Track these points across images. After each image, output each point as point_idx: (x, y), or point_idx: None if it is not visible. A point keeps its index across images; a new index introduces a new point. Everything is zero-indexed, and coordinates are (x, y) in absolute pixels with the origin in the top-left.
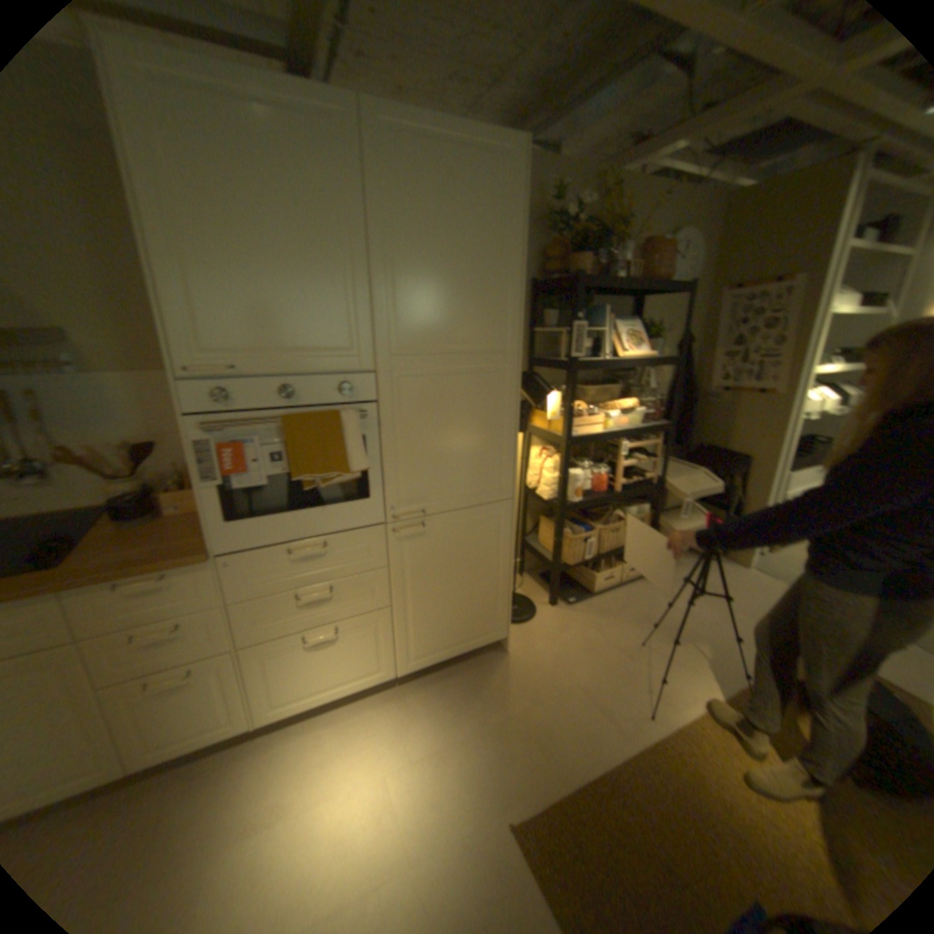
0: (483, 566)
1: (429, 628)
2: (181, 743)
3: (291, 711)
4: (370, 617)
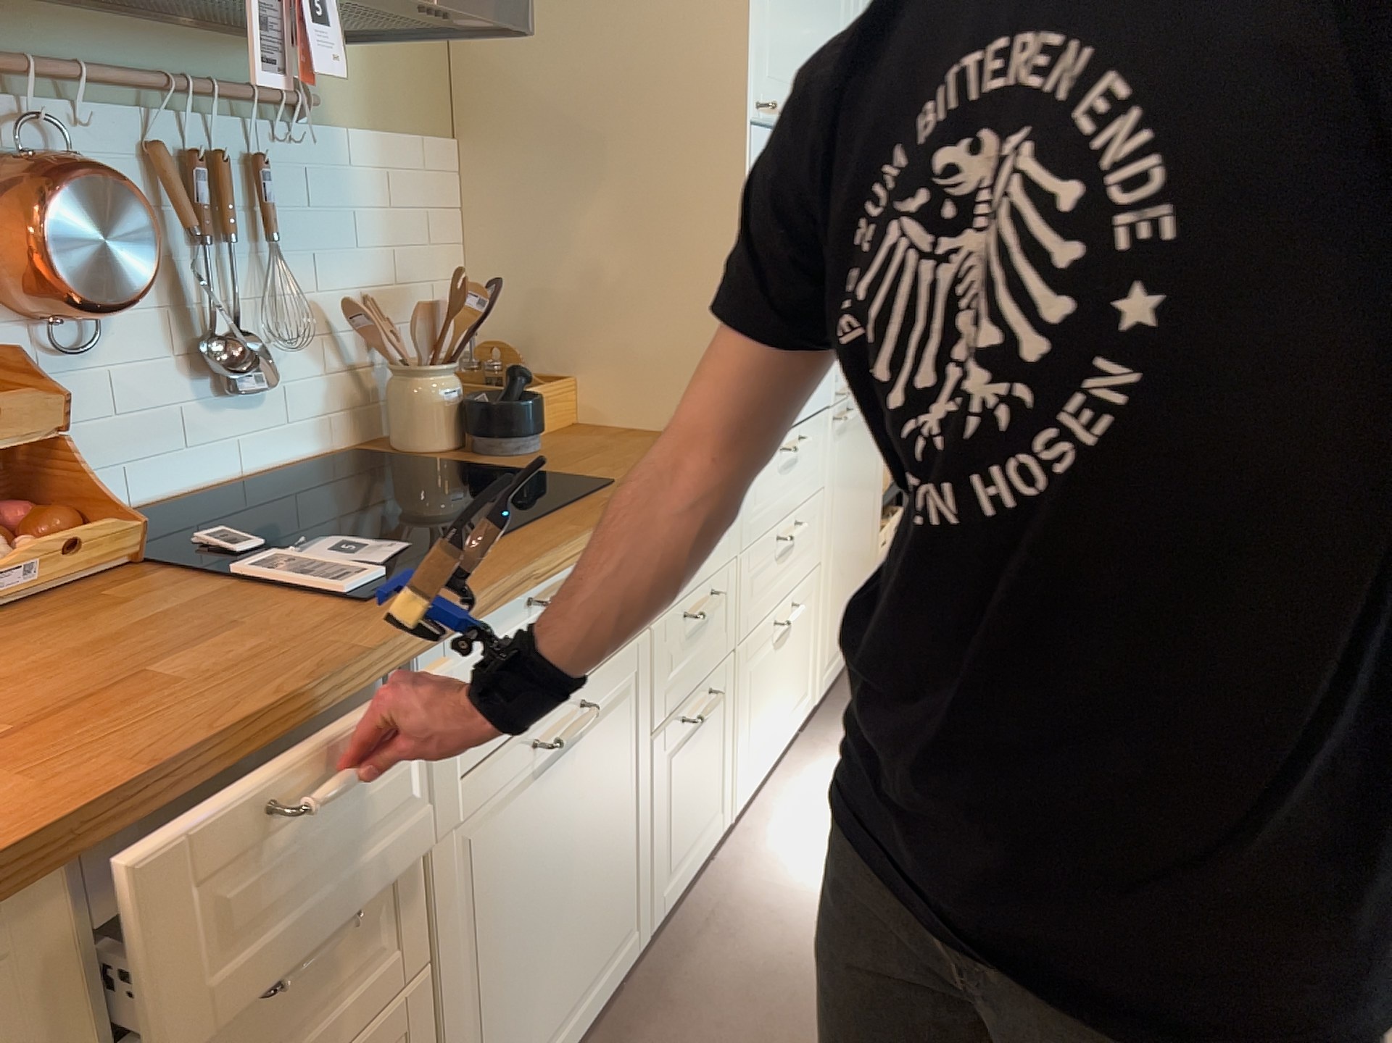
0: (870, 490)
1: (839, 603)
2: (690, 849)
3: (758, 774)
4: (812, 580)
